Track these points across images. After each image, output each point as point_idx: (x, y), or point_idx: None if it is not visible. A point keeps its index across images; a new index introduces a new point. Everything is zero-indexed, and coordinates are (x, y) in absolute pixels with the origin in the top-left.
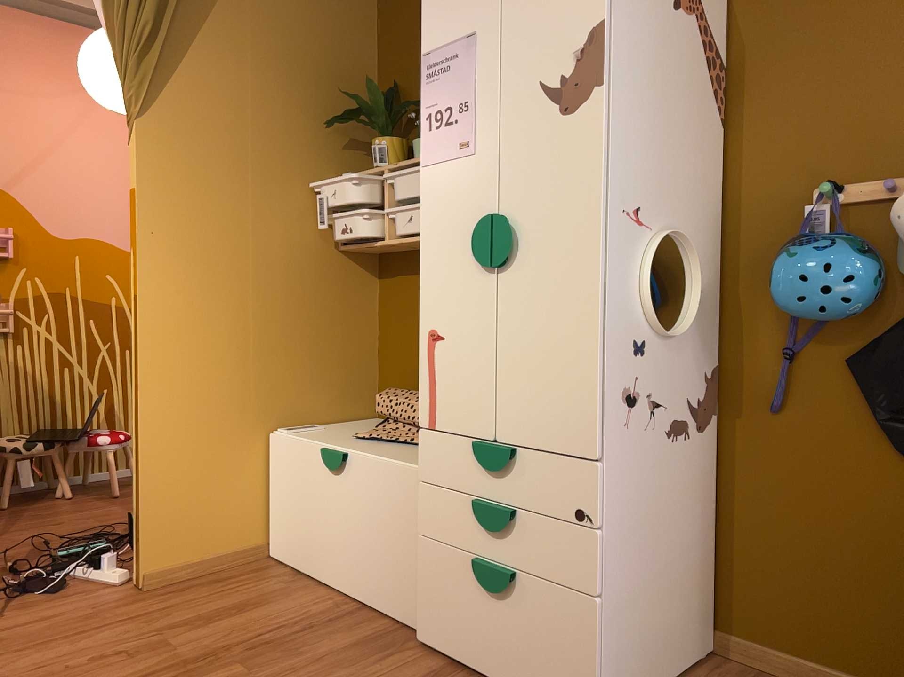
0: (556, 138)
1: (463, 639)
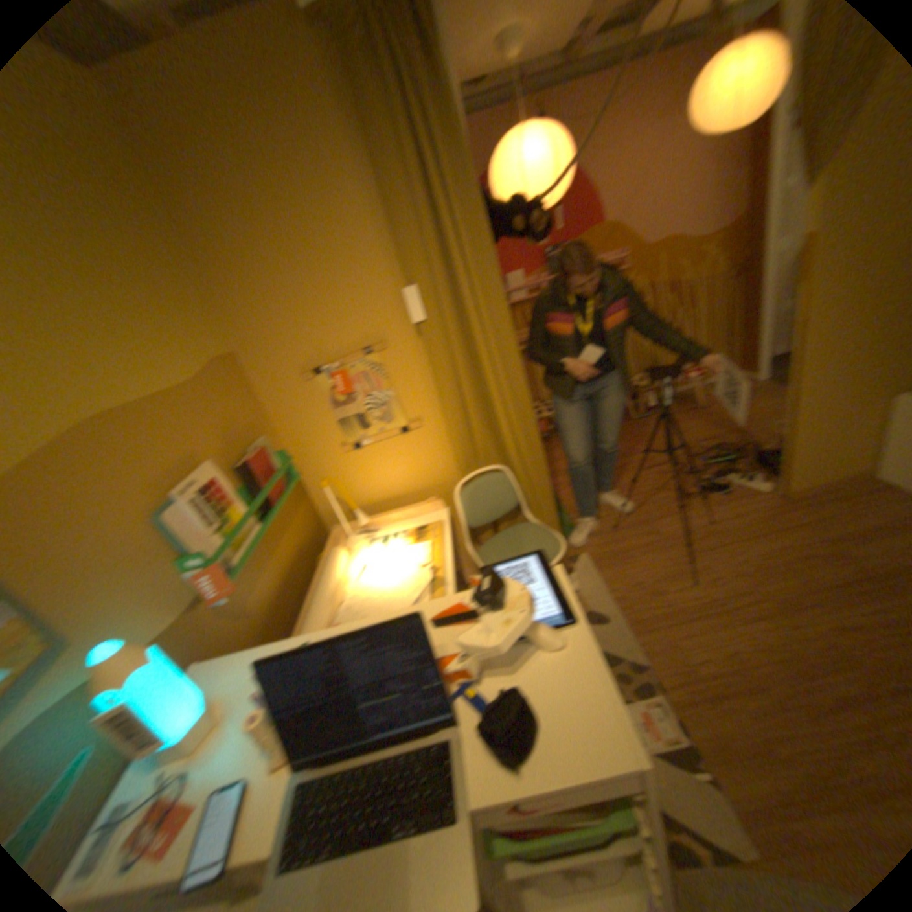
0: None
1: None
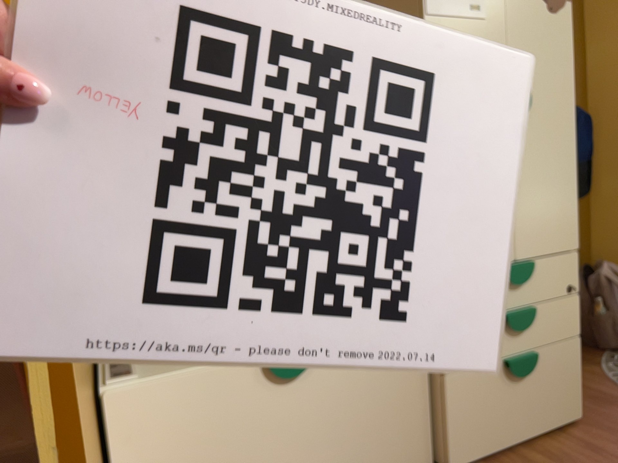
0: (548, 26)
1: (497, 433)
